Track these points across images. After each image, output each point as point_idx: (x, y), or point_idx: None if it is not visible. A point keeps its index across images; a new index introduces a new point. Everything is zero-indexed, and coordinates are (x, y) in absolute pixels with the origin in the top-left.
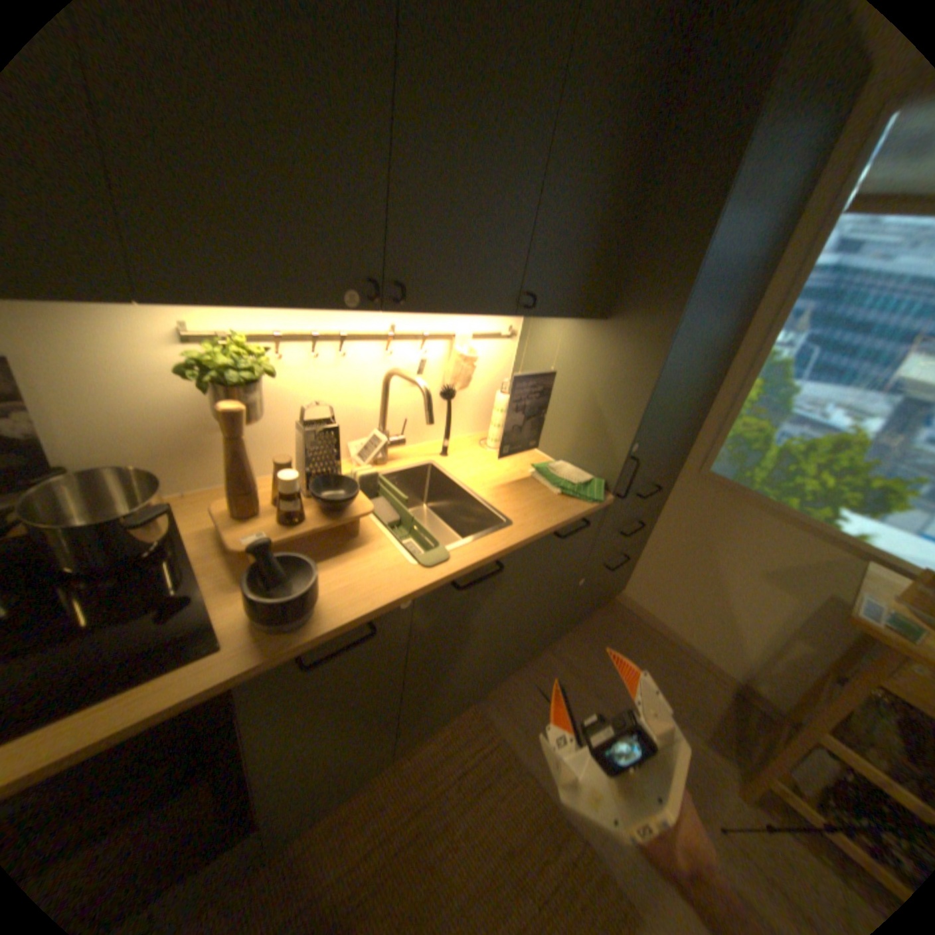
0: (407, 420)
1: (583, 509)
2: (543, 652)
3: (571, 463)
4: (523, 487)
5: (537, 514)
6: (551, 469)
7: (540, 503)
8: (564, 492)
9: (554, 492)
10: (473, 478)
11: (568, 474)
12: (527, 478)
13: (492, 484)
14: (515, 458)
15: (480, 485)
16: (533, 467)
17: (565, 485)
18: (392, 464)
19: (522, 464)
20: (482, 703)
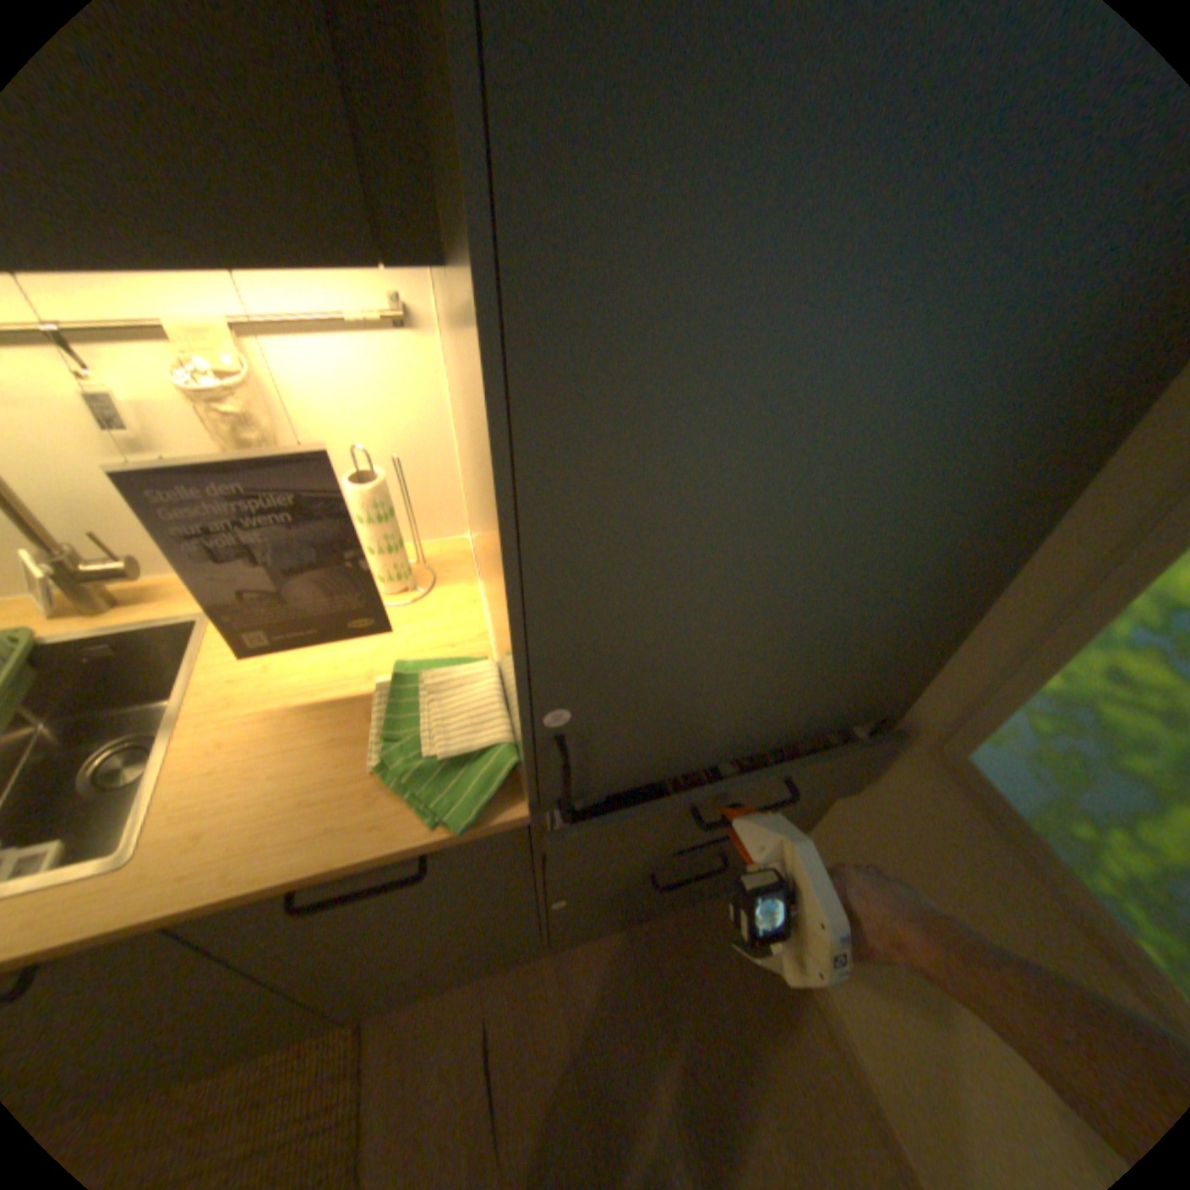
0: (92, 538)
1: (406, 839)
2: (542, 956)
3: (497, 678)
4: (313, 733)
5: (233, 844)
6: (427, 689)
7: (290, 801)
8: (383, 777)
9: (373, 765)
10: (232, 682)
11: (450, 715)
12: (359, 703)
13: (254, 708)
14: (409, 629)
15: (217, 710)
16: (399, 672)
17: (406, 754)
18: (119, 616)
19: (403, 651)
20: (374, 1021)
